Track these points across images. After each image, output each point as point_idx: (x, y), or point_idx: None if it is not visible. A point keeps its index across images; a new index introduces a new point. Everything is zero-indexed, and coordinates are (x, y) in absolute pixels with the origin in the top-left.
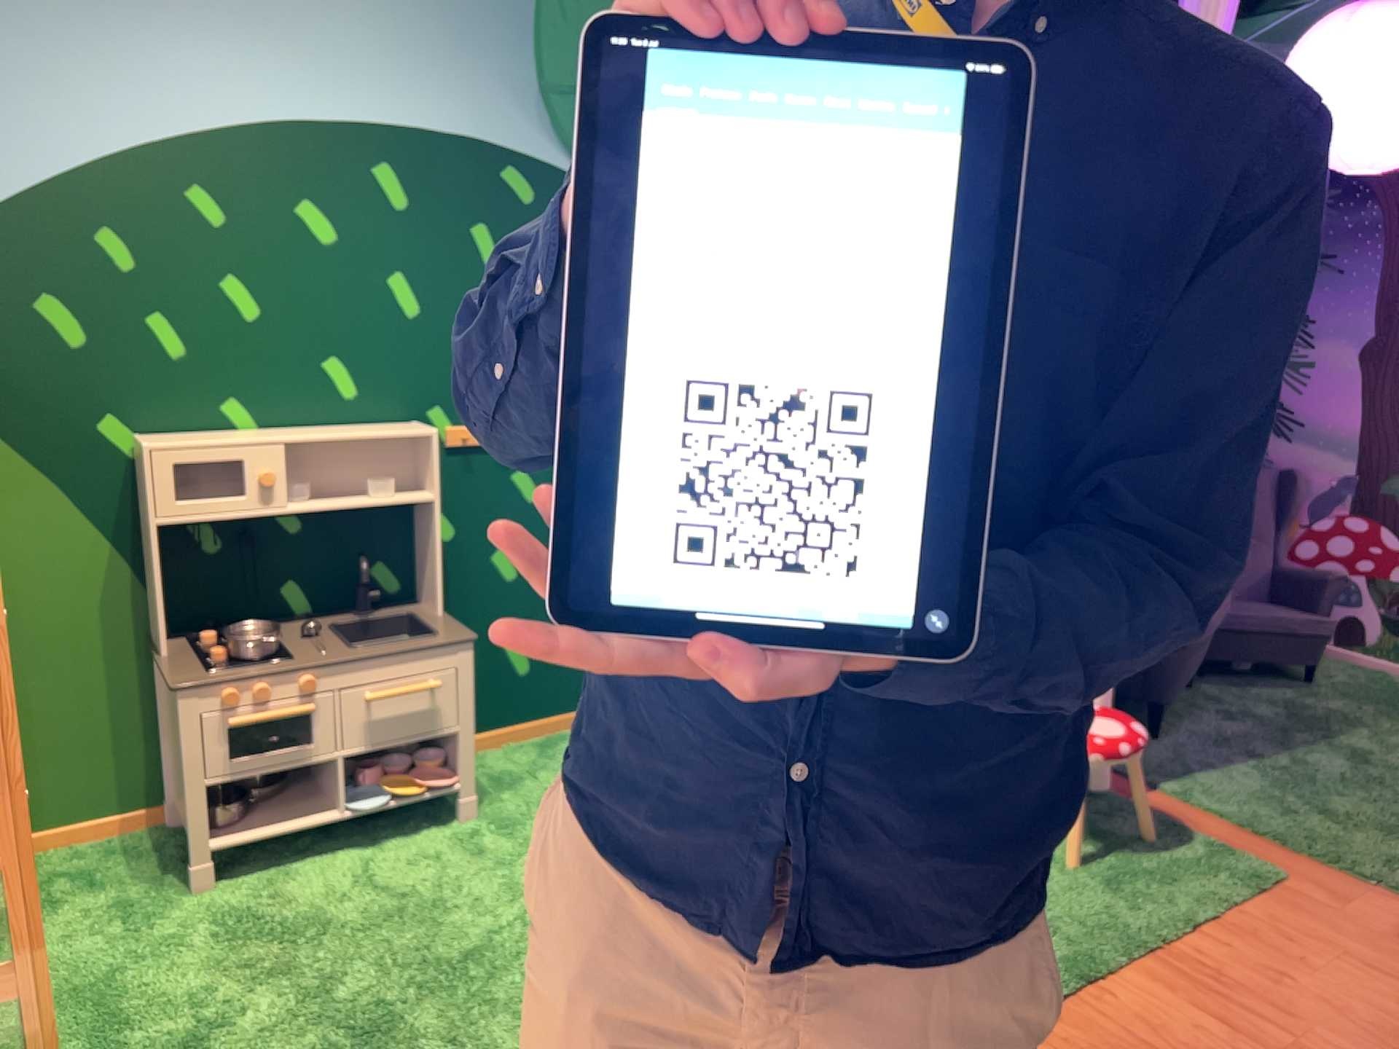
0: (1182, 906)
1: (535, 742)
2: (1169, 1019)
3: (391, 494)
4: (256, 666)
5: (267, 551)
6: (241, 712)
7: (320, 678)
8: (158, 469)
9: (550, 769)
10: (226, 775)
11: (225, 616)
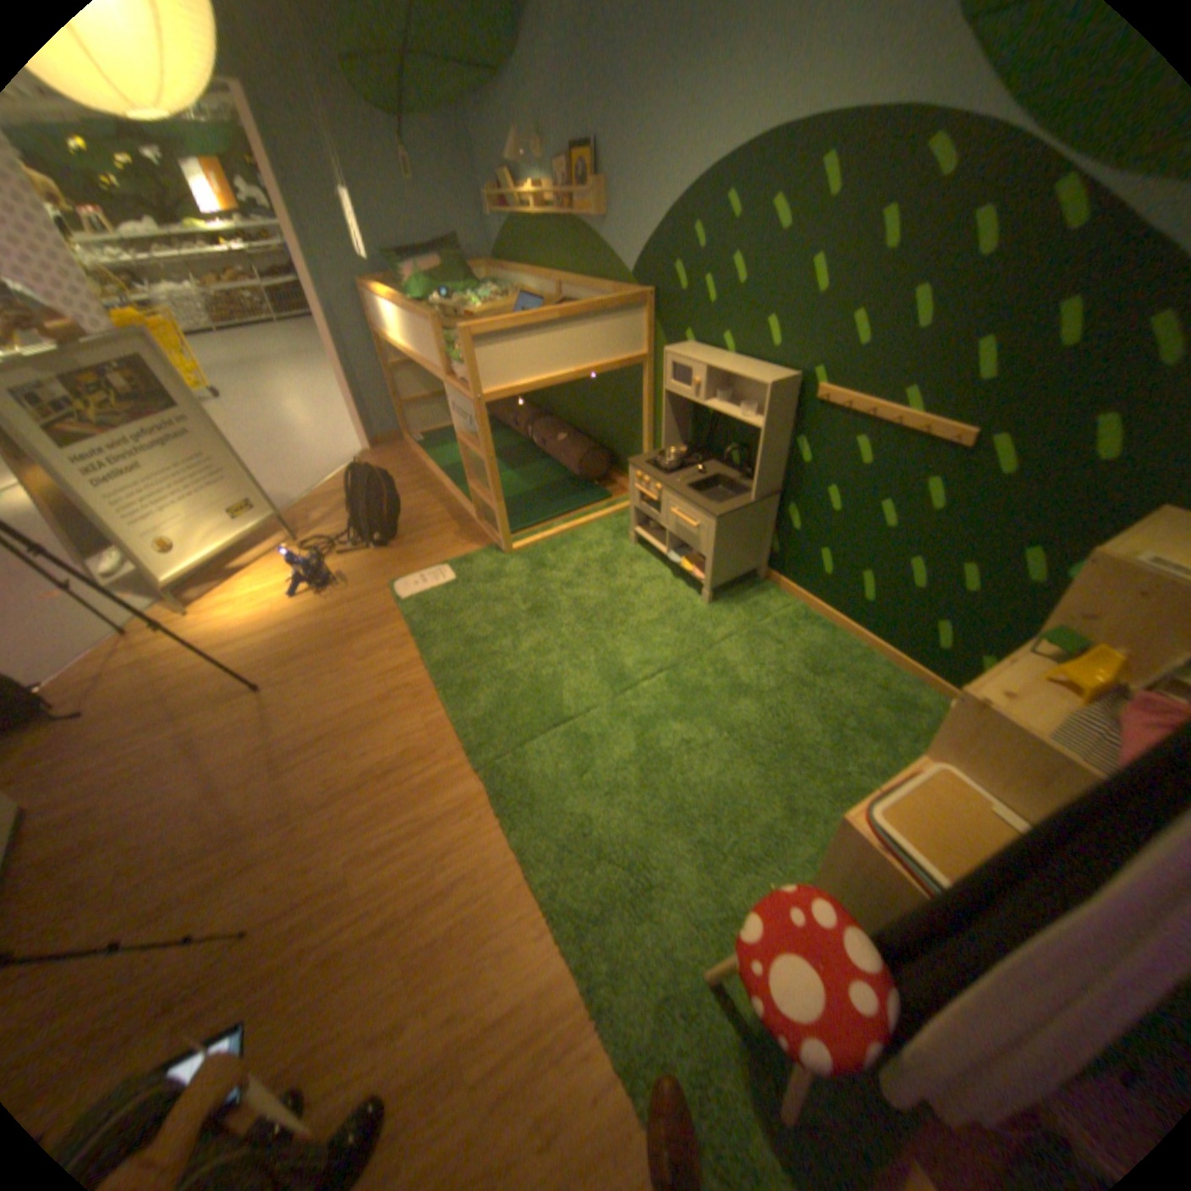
0: (650, 1082)
1: (814, 616)
2: (506, 976)
3: (759, 417)
4: (657, 471)
5: (726, 425)
6: (641, 486)
7: (660, 490)
8: (665, 365)
9: (778, 627)
10: (636, 508)
11: (709, 449)
